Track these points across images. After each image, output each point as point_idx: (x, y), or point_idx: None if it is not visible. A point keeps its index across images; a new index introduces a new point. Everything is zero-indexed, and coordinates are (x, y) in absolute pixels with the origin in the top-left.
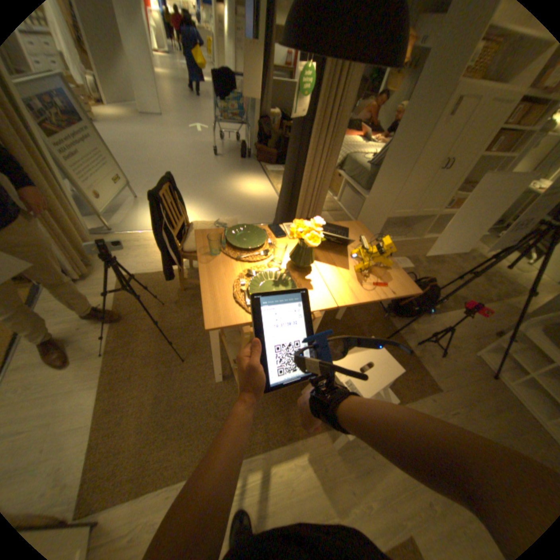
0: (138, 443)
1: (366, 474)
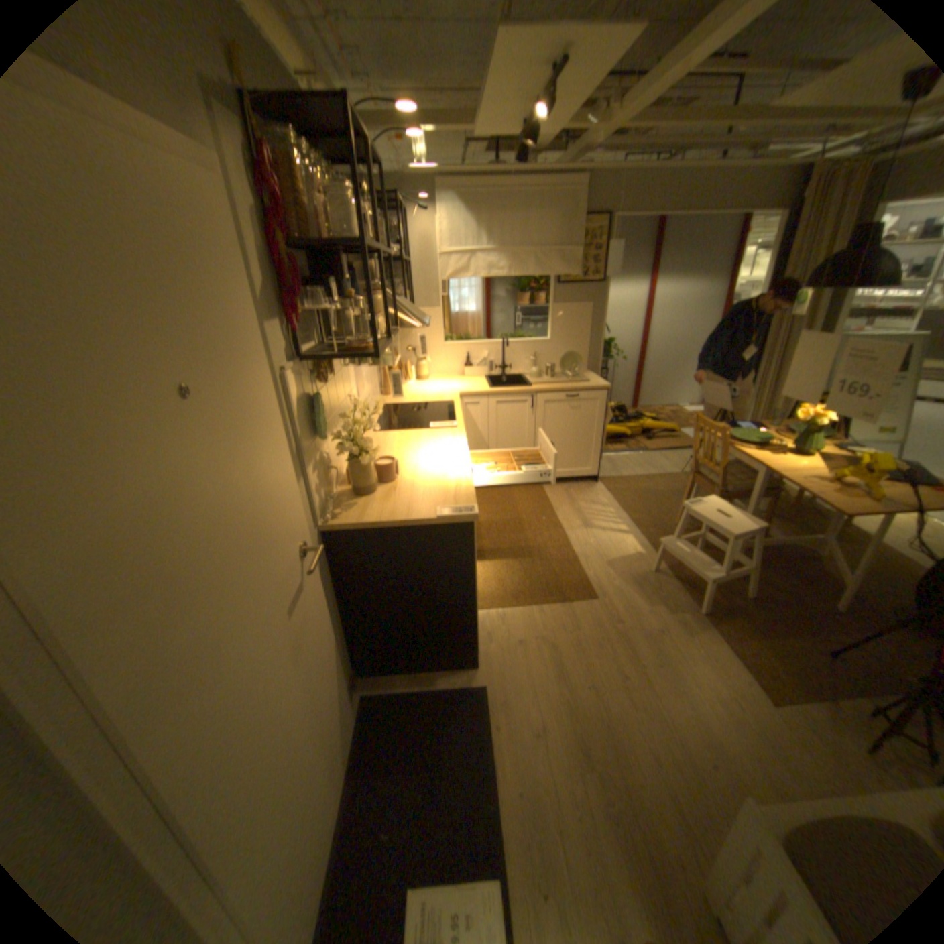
0: (635, 488)
1: (640, 585)
